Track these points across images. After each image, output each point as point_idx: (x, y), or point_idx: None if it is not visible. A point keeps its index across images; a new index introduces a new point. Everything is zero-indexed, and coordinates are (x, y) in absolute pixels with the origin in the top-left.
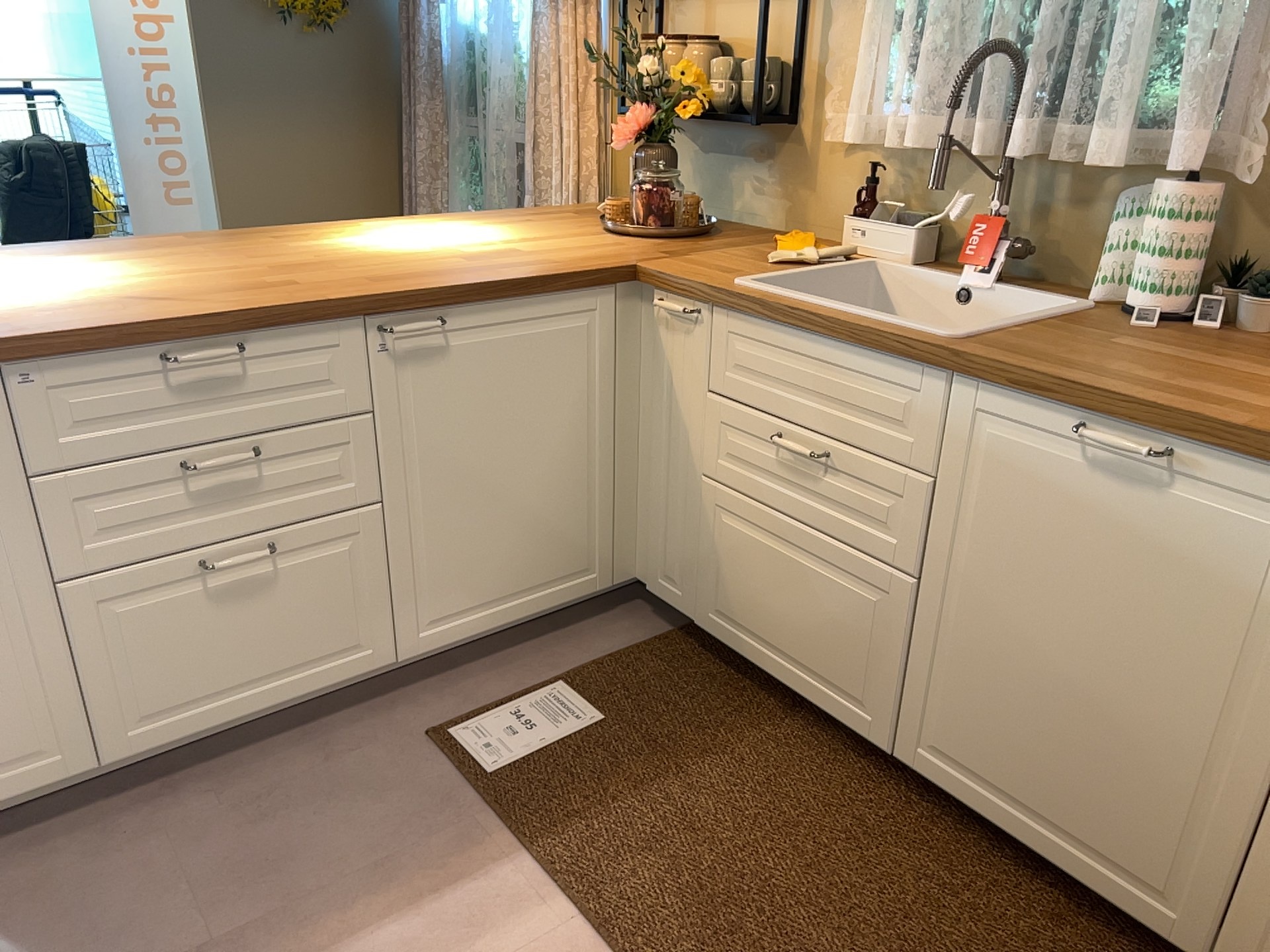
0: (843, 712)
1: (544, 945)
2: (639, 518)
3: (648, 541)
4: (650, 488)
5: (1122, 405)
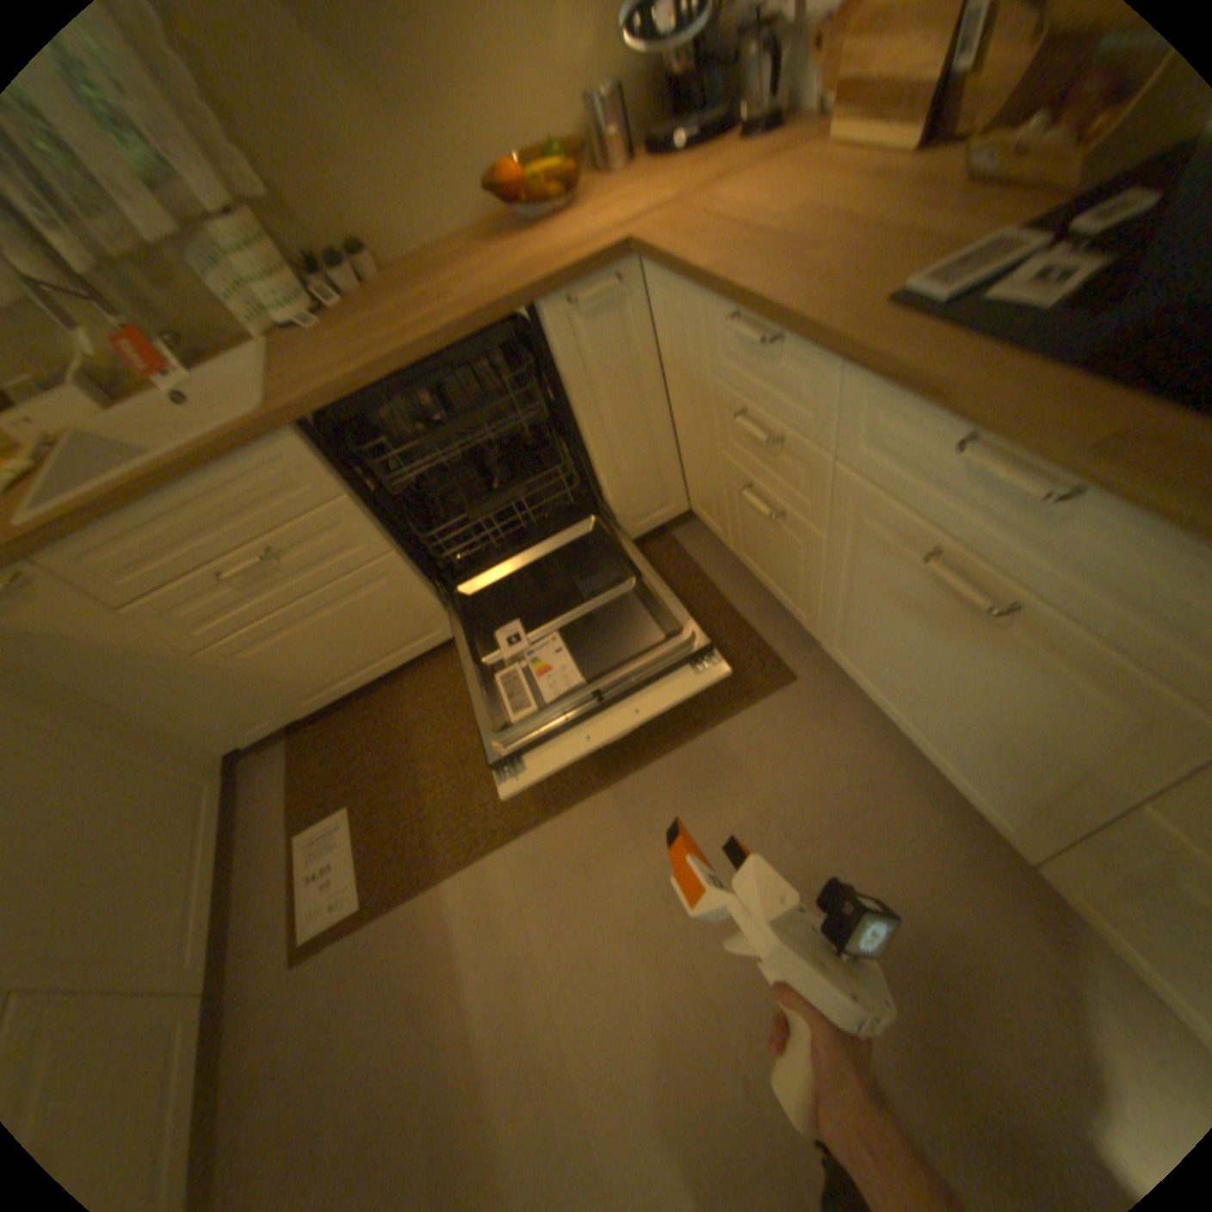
0: (424, 645)
1: (513, 876)
2: (175, 732)
3: (201, 732)
4: (155, 710)
5: (406, 355)
